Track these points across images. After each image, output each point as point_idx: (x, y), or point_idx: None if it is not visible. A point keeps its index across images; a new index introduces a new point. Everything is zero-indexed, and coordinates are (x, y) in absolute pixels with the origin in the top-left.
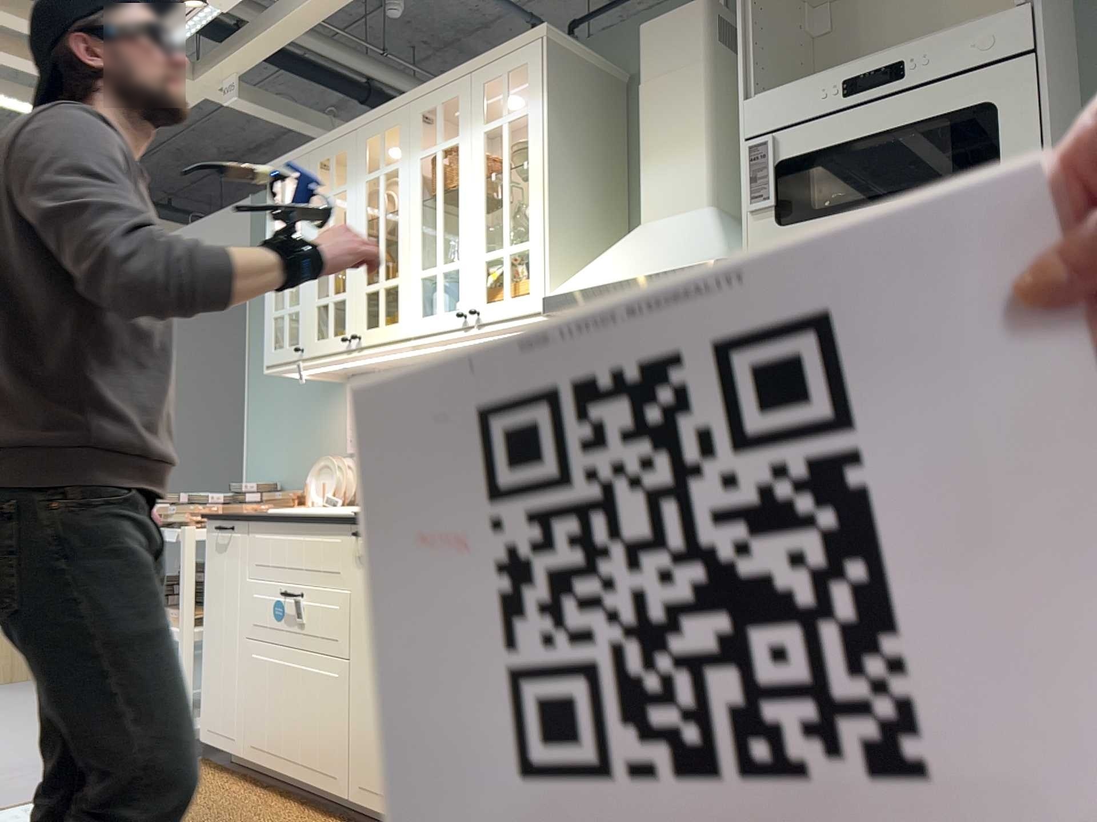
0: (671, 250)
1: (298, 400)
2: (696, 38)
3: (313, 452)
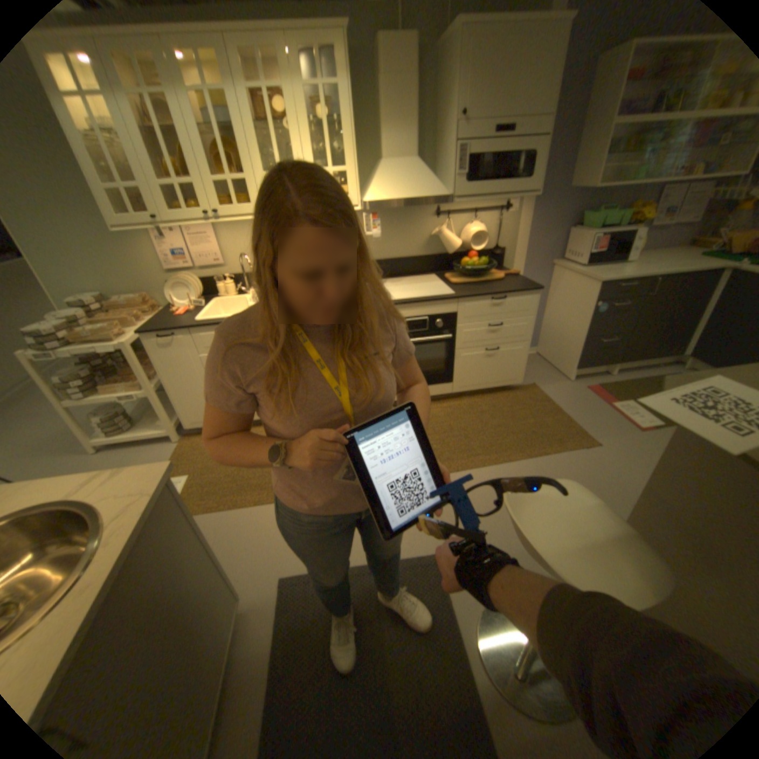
0: (420, 184)
1: (88, 236)
2: (414, 57)
3: (126, 271)
